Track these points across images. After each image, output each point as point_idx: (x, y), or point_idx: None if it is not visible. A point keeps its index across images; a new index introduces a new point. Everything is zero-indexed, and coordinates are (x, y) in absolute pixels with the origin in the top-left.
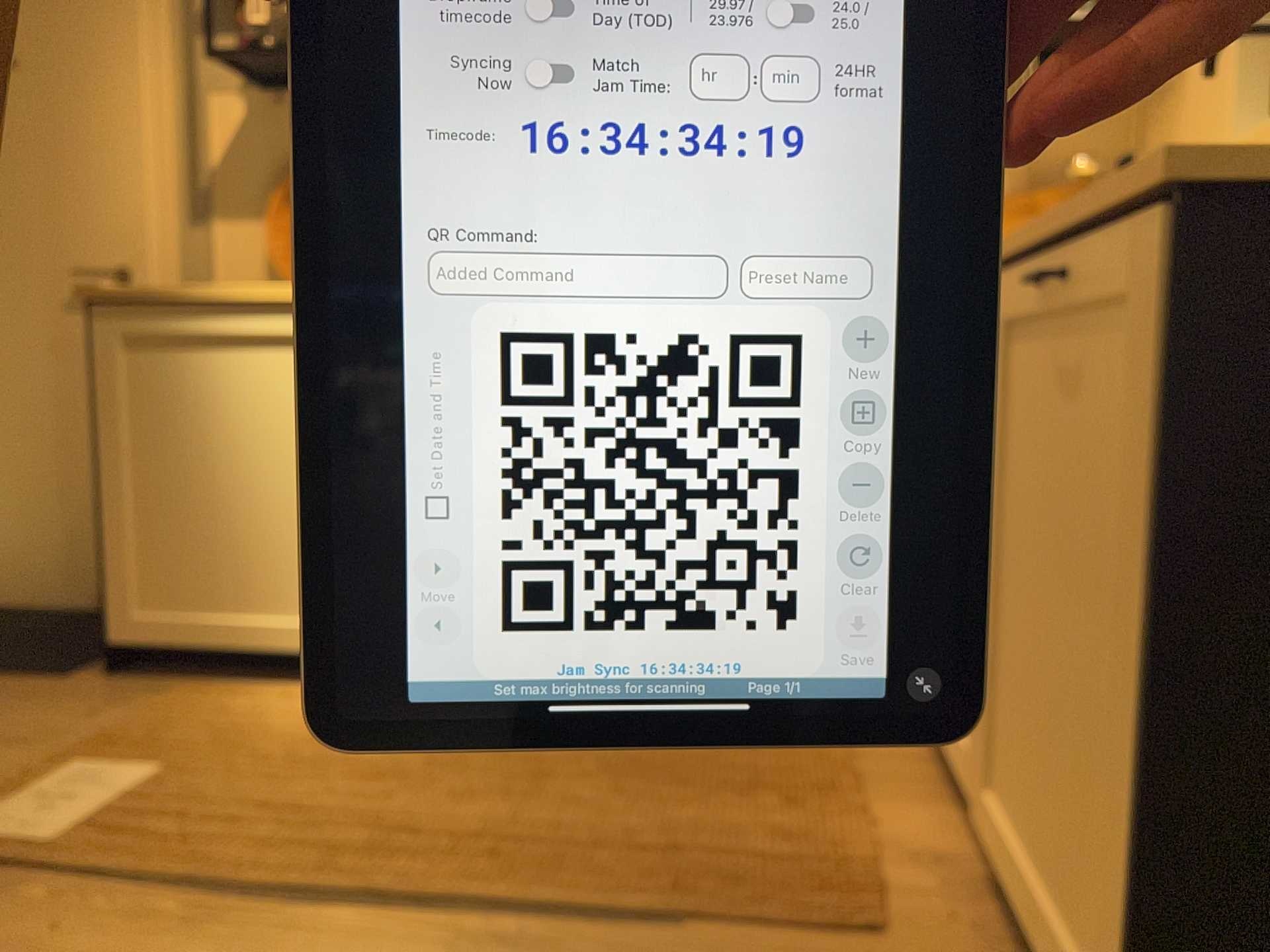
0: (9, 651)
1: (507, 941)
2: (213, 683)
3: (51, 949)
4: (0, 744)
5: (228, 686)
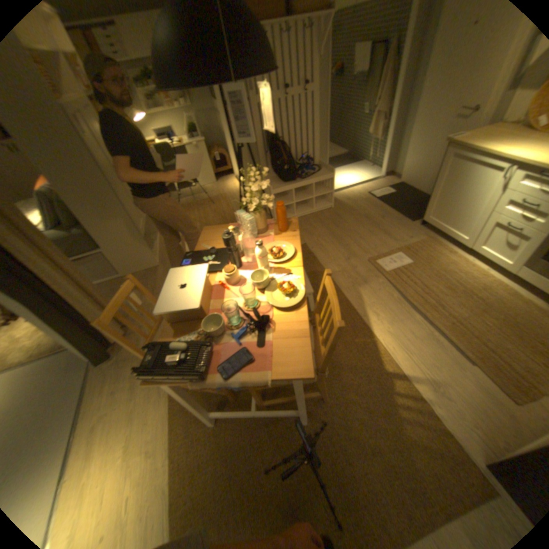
0: (408, 207)
1: (439, 339)
2: (439, 237)
3: (379, 290)
4: (394, 238)
5: (442, 240)
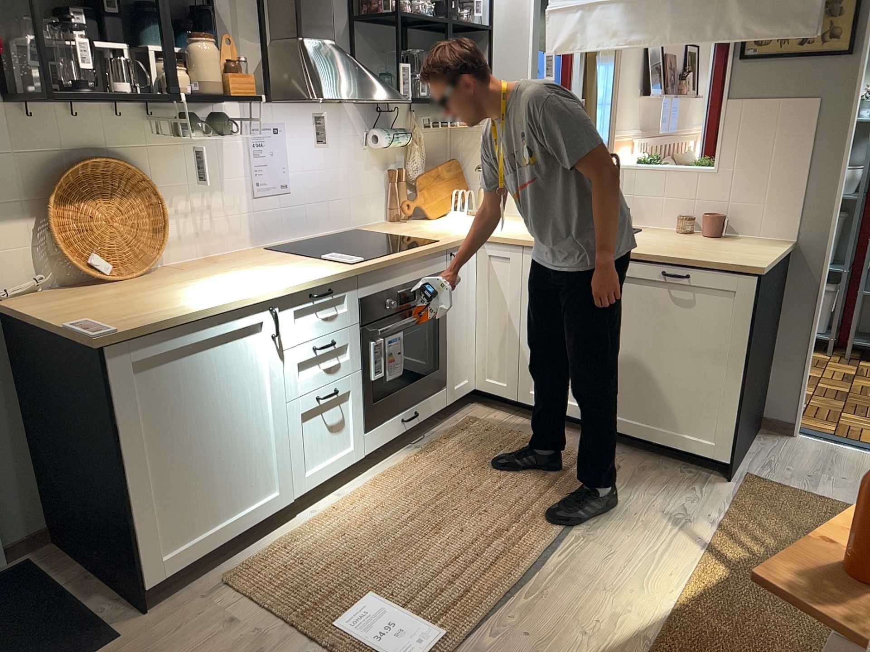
0: None
1: (583, 528)
2: (221, 566)
3: (531, 635)
4: None
5: (235, 560)
